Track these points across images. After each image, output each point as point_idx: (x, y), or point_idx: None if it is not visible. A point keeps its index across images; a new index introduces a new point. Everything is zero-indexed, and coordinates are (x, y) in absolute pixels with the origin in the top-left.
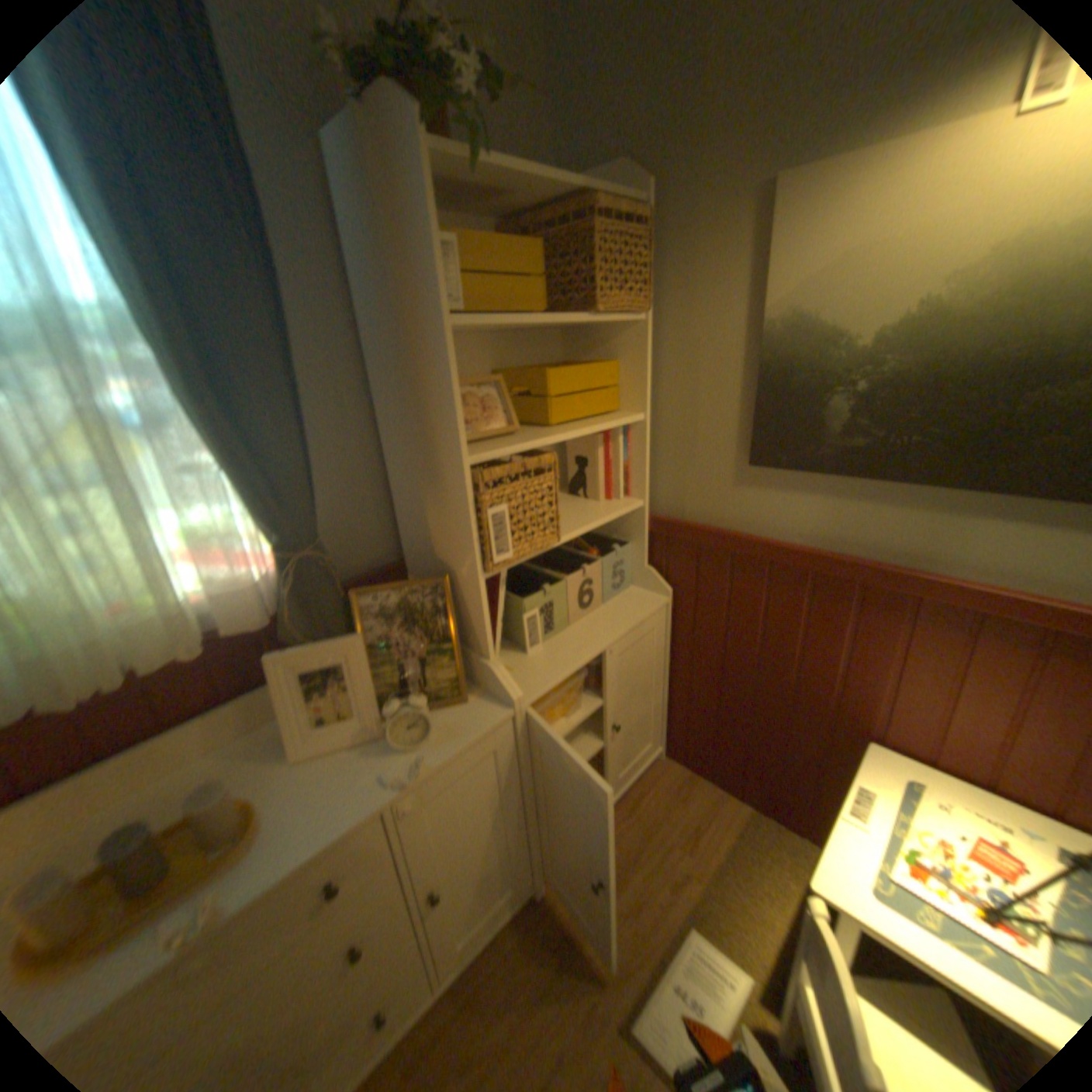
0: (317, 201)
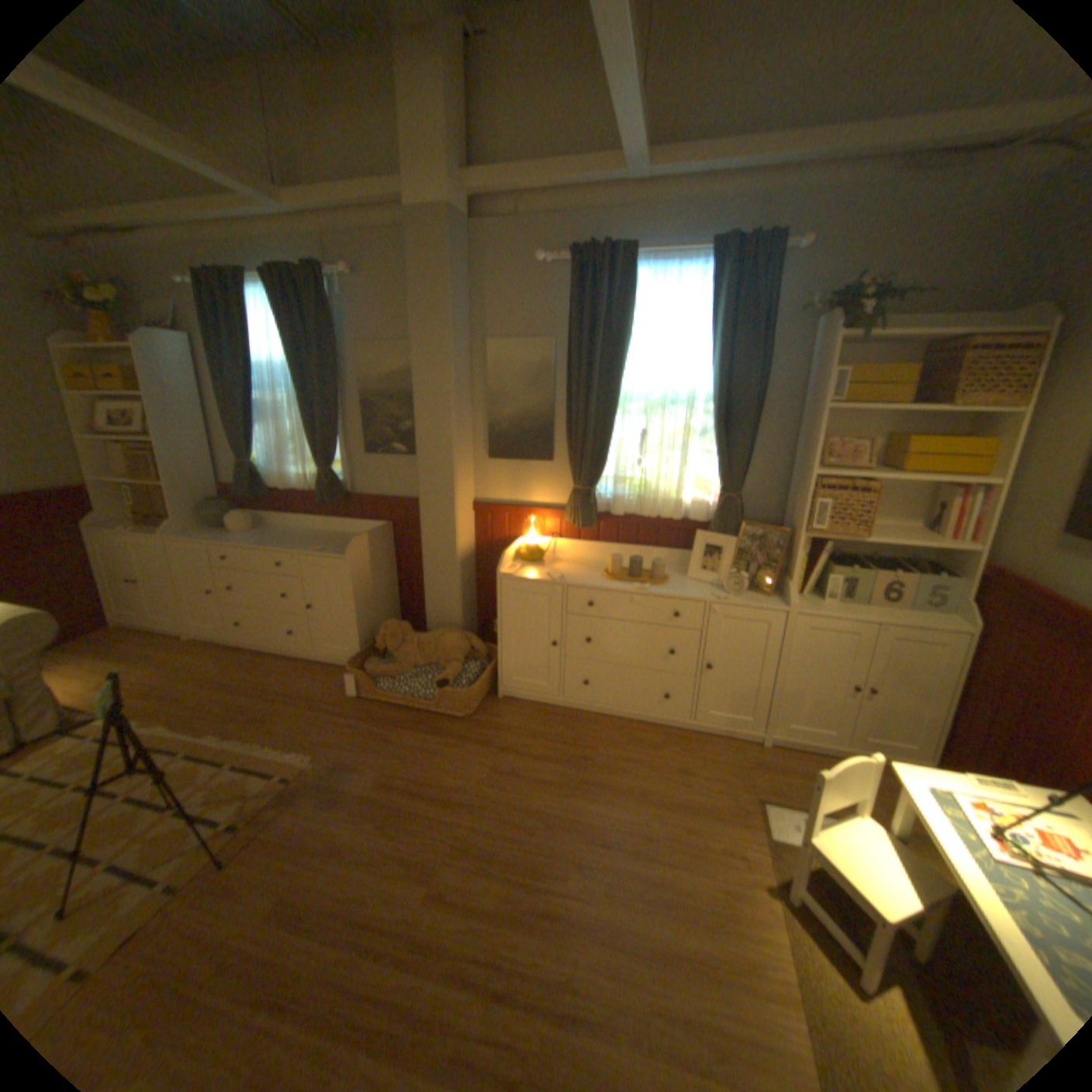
0: (807, 346)
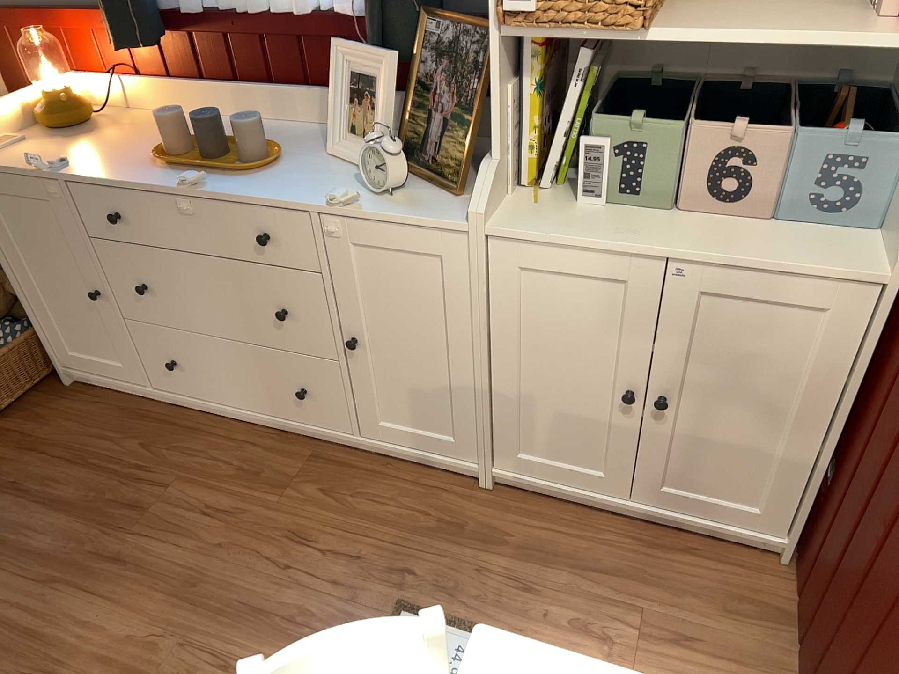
0: None
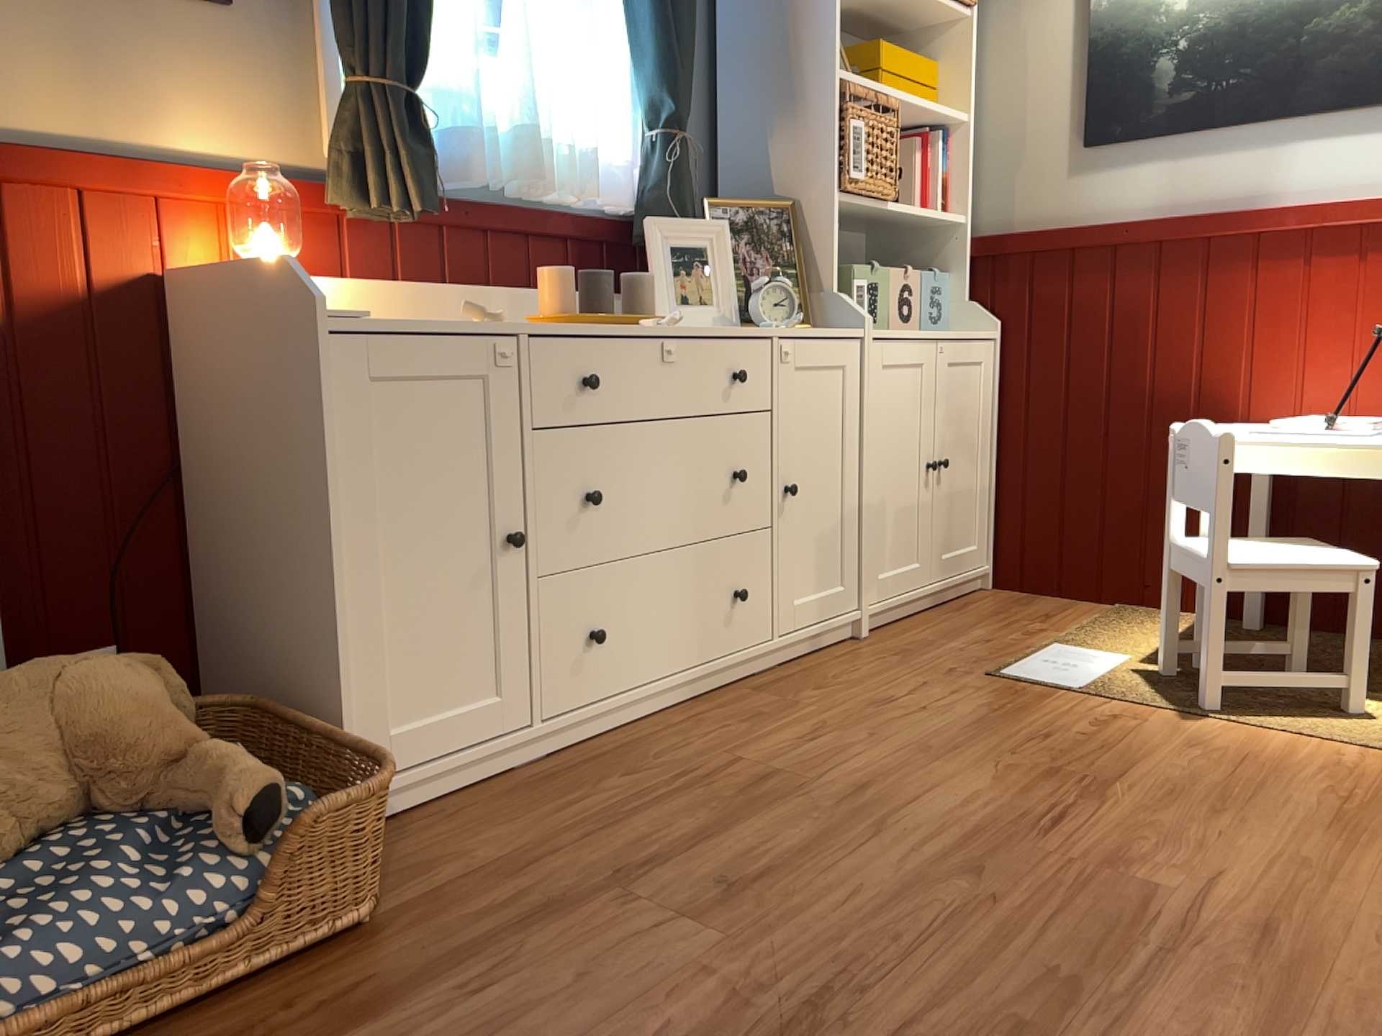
0: None
